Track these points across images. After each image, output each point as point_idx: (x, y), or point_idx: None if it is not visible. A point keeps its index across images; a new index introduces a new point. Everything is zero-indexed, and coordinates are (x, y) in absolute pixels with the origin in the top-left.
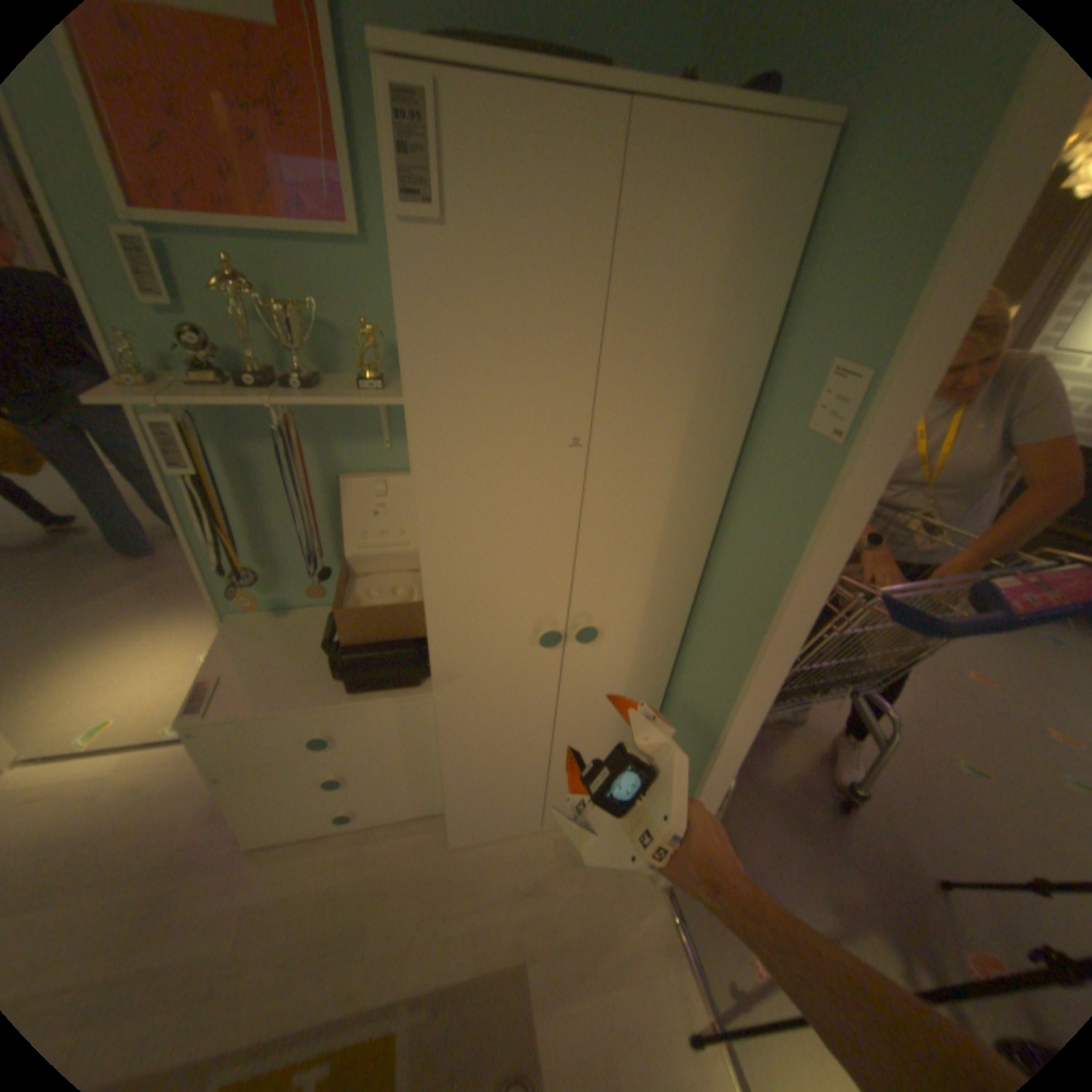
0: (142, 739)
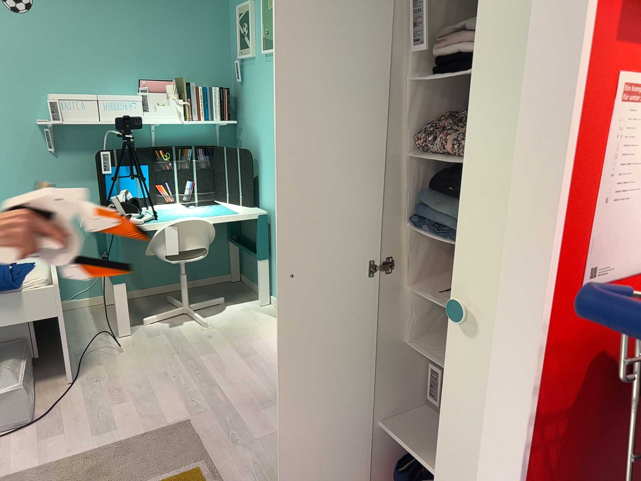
0: None
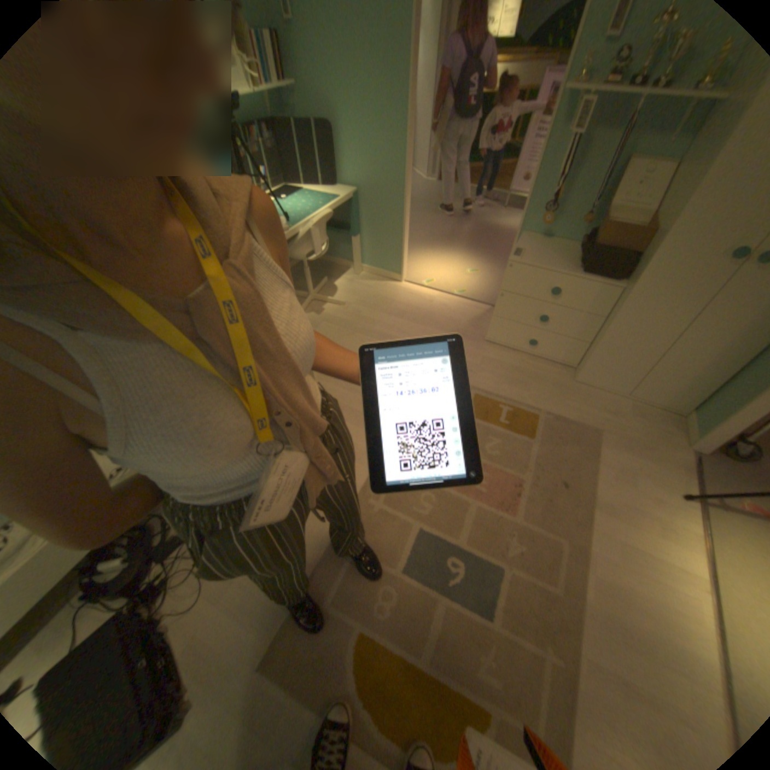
0: (445, 290)
